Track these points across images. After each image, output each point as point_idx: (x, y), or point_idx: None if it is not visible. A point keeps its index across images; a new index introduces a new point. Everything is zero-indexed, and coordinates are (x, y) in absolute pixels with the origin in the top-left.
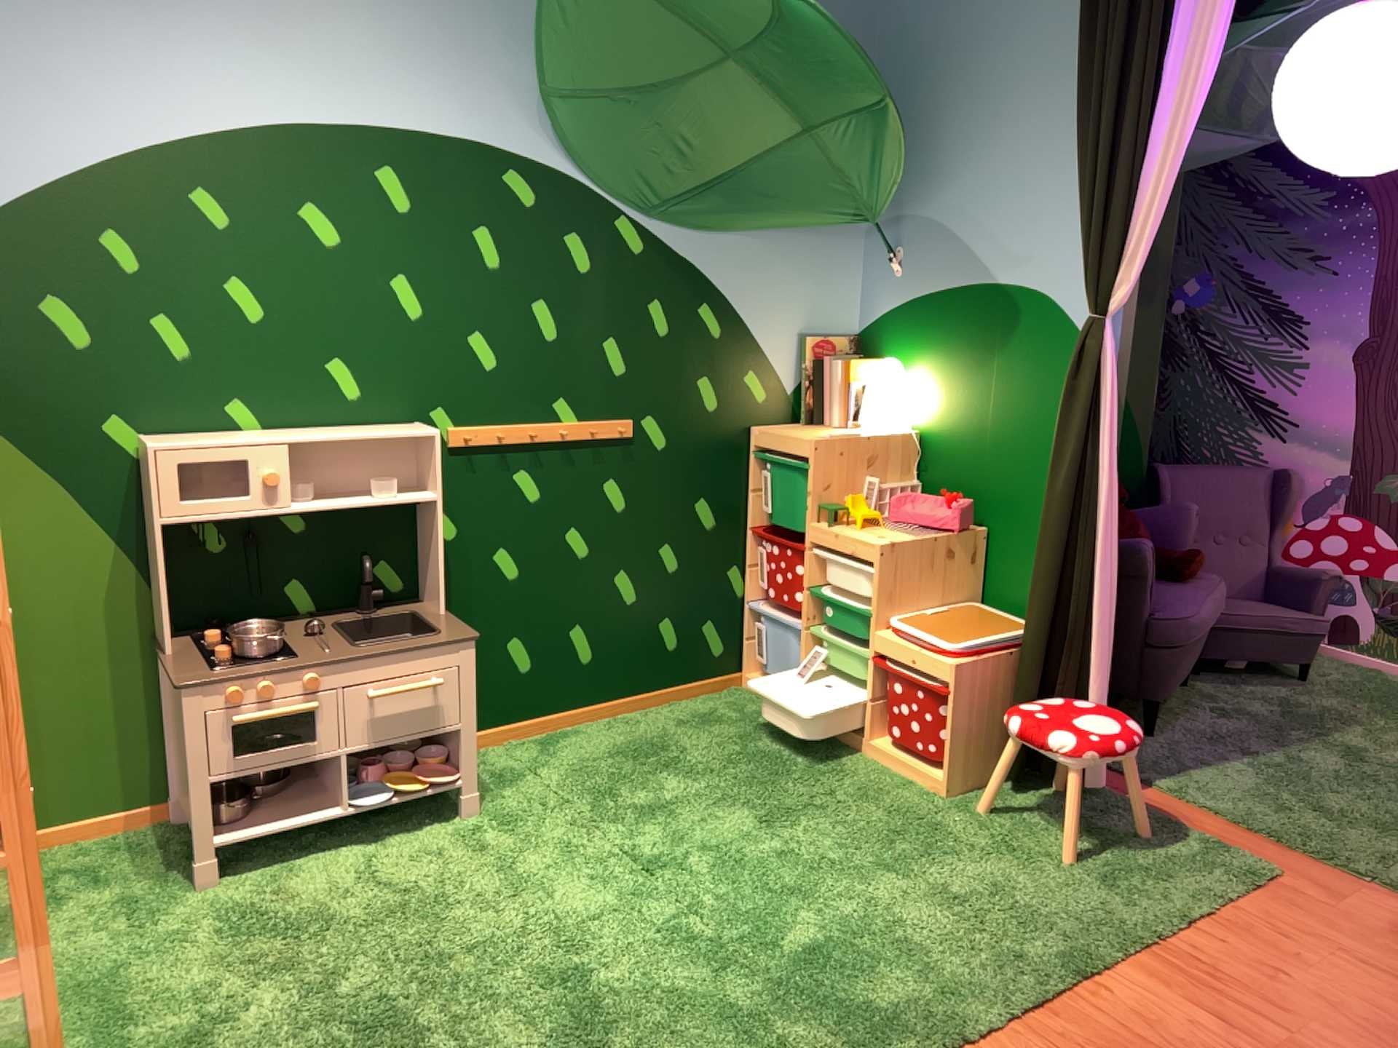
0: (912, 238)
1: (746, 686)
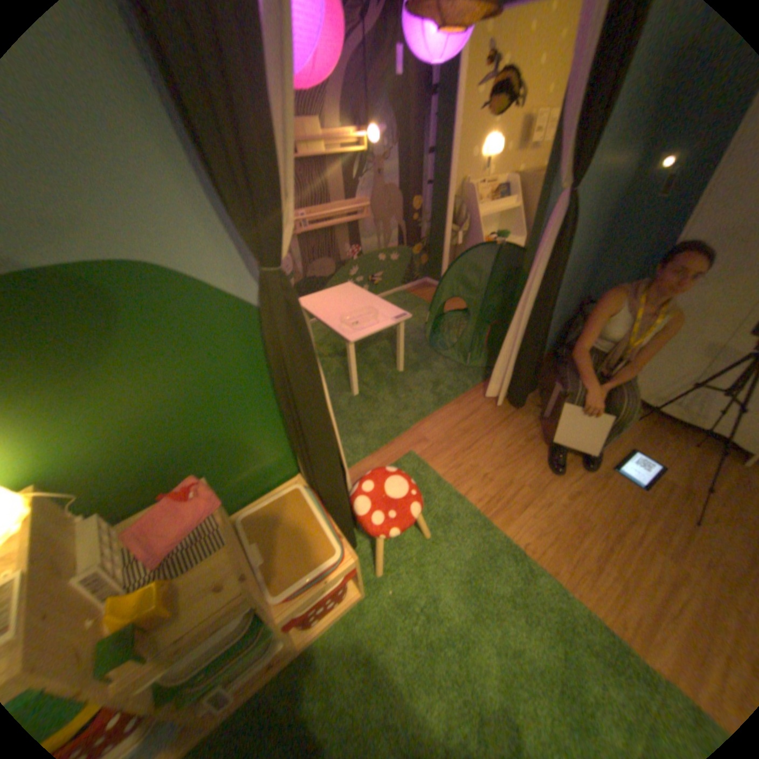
0: None
1: None
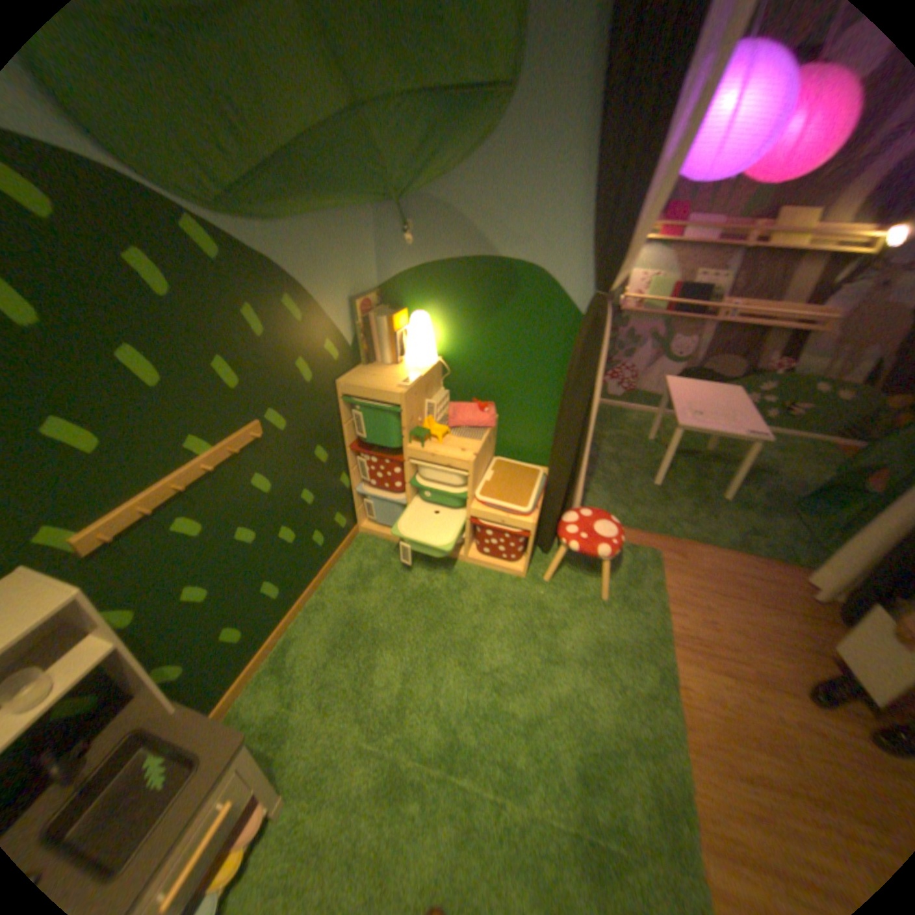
0: (419, 215)
1: (361, 531)
